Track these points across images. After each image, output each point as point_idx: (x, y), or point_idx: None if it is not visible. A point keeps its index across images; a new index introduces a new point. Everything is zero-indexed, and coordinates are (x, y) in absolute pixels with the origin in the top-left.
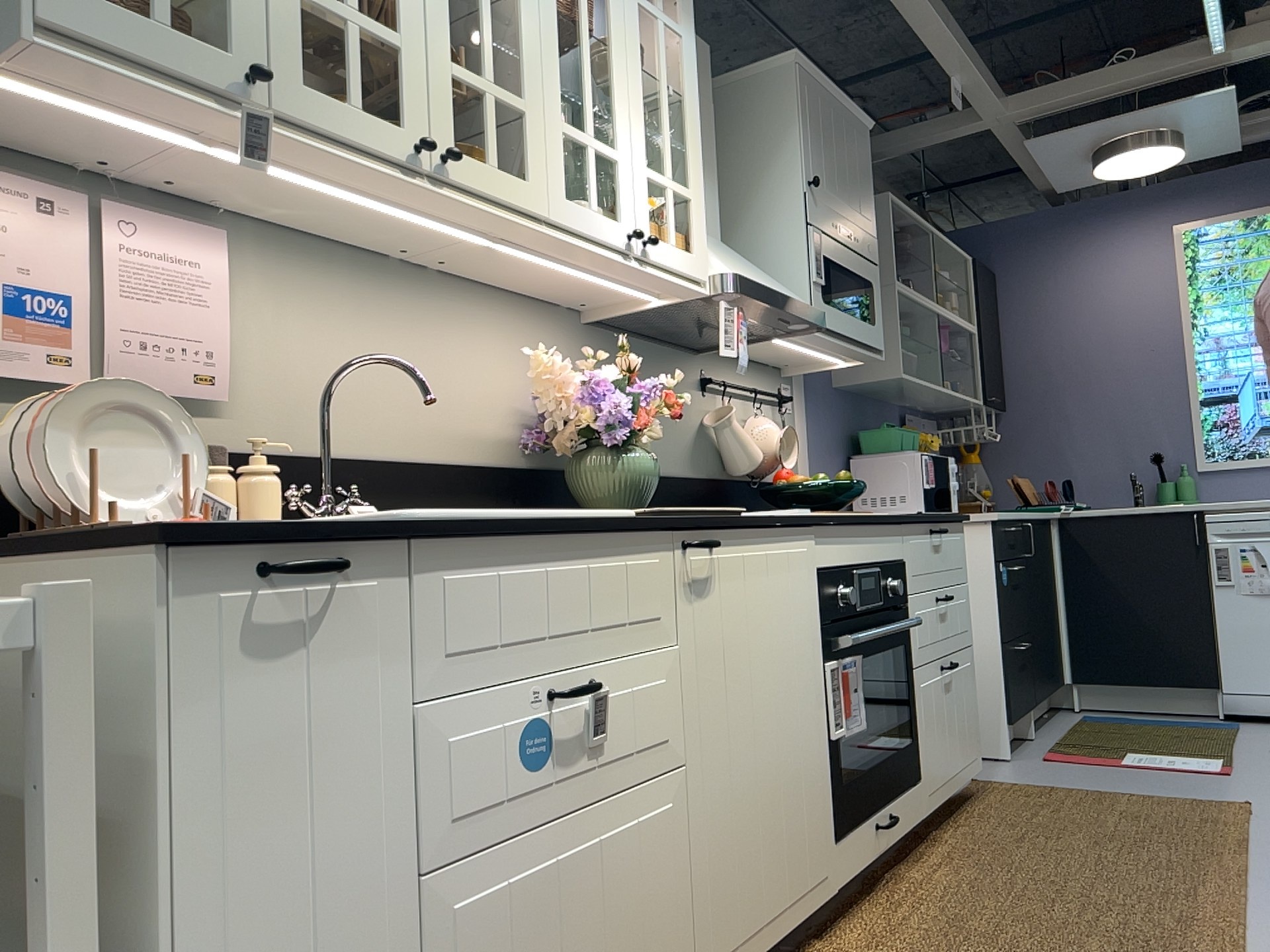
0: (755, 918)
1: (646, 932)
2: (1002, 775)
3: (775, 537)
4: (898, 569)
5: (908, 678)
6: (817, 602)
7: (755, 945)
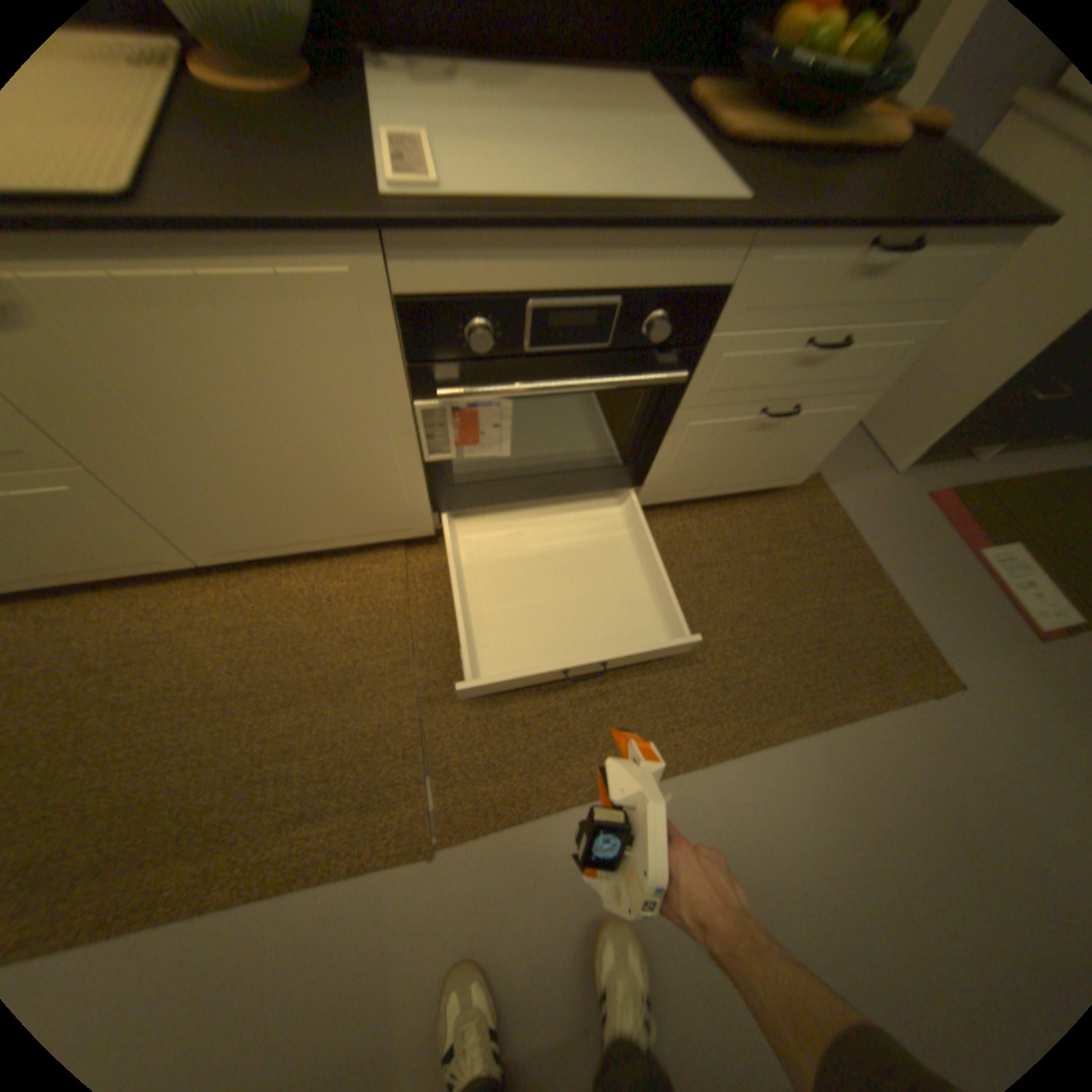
0: (276, 542)
1: (83, 542)
2: (851, 486)
3: (216, 252)
4: (693, 299)
5: (659, 417)
6: (400, 337)
7: (283, 551)
